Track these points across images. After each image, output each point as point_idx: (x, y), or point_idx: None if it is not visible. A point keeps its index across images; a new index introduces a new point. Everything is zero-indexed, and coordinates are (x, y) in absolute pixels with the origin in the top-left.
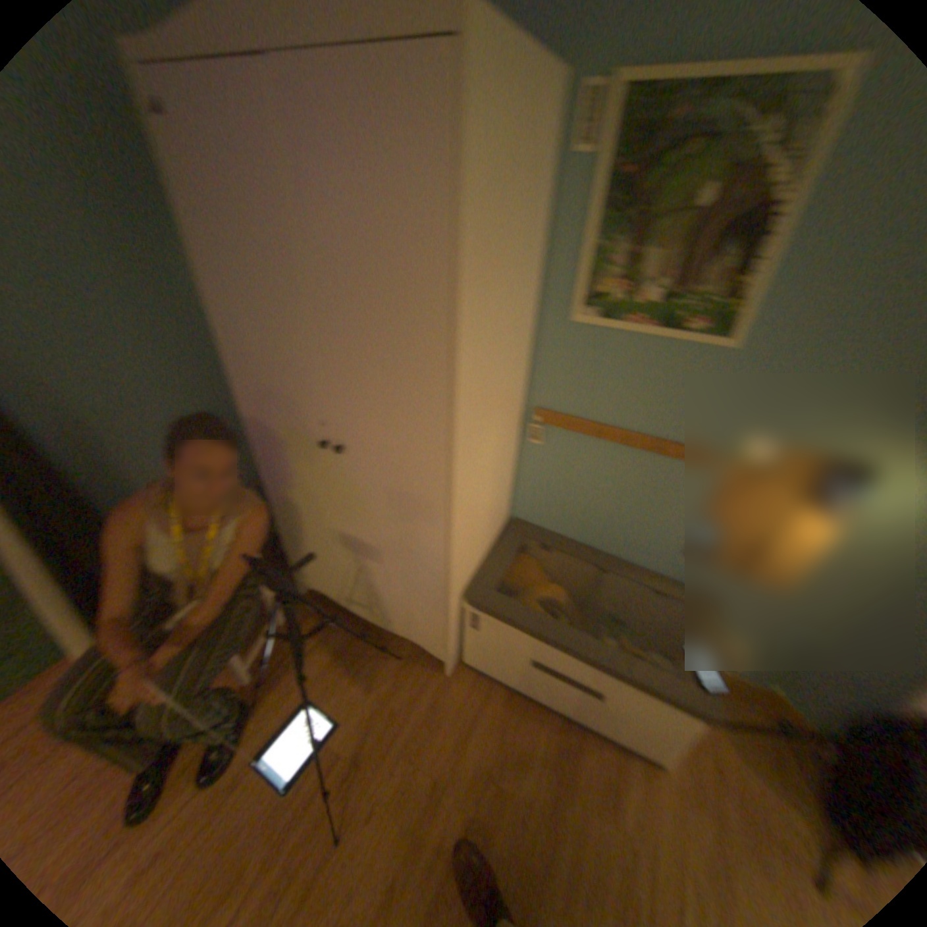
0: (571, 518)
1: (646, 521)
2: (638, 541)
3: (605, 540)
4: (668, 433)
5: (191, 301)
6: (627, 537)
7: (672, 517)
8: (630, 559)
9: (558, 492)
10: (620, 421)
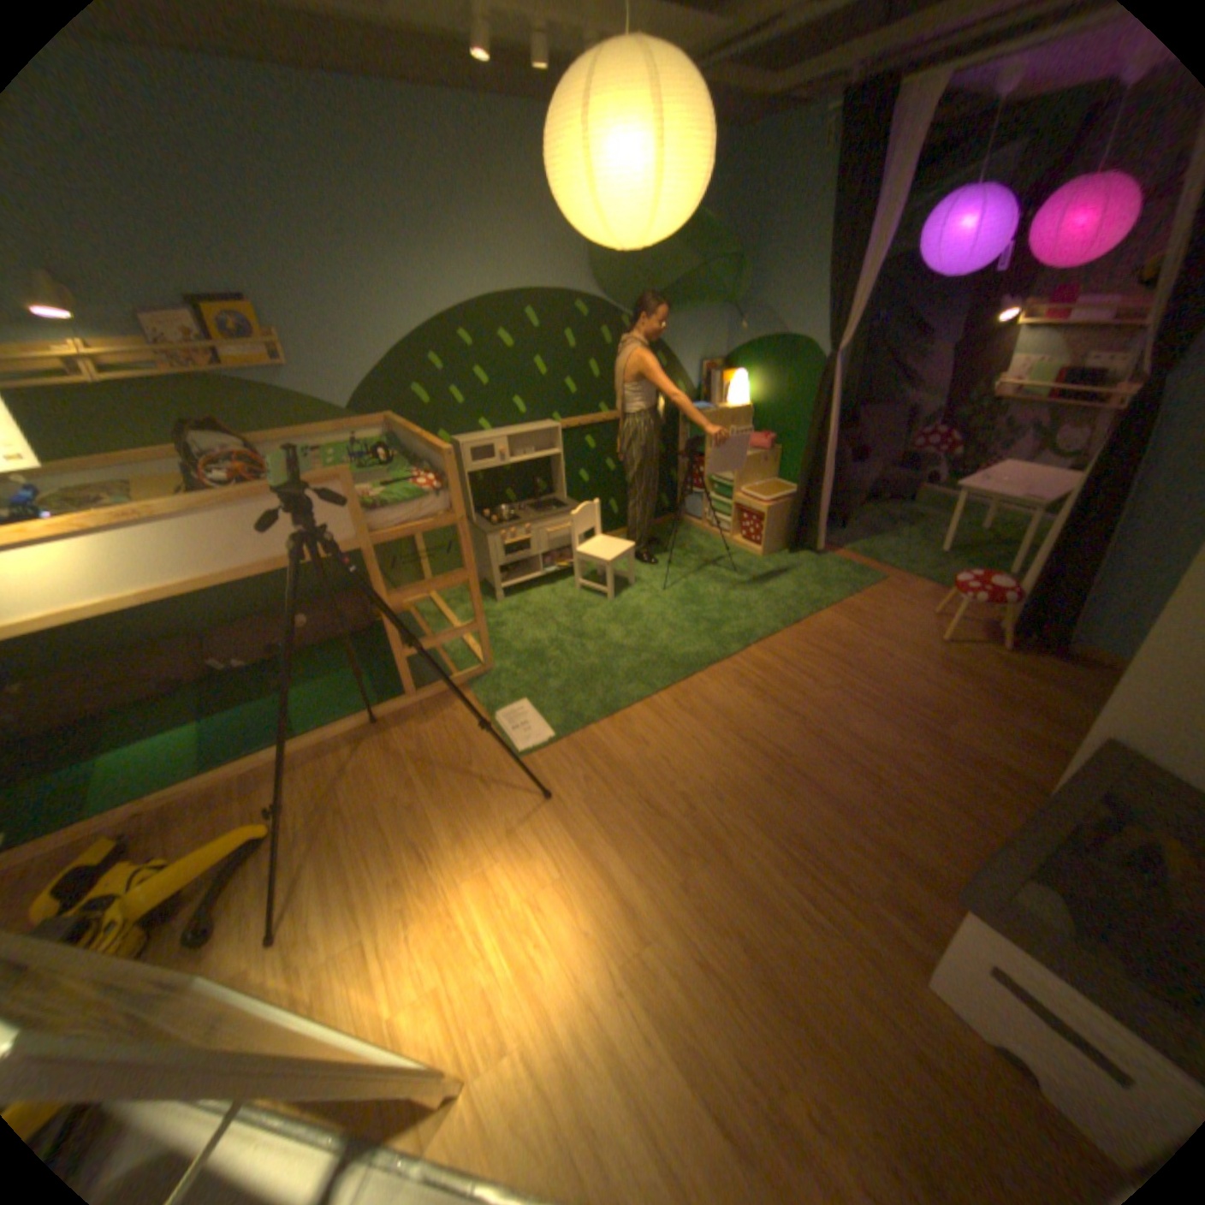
0: None
1: None
2: None
3: None
4: None
5: None
6: None
7: None
8: None
9: None
10: None
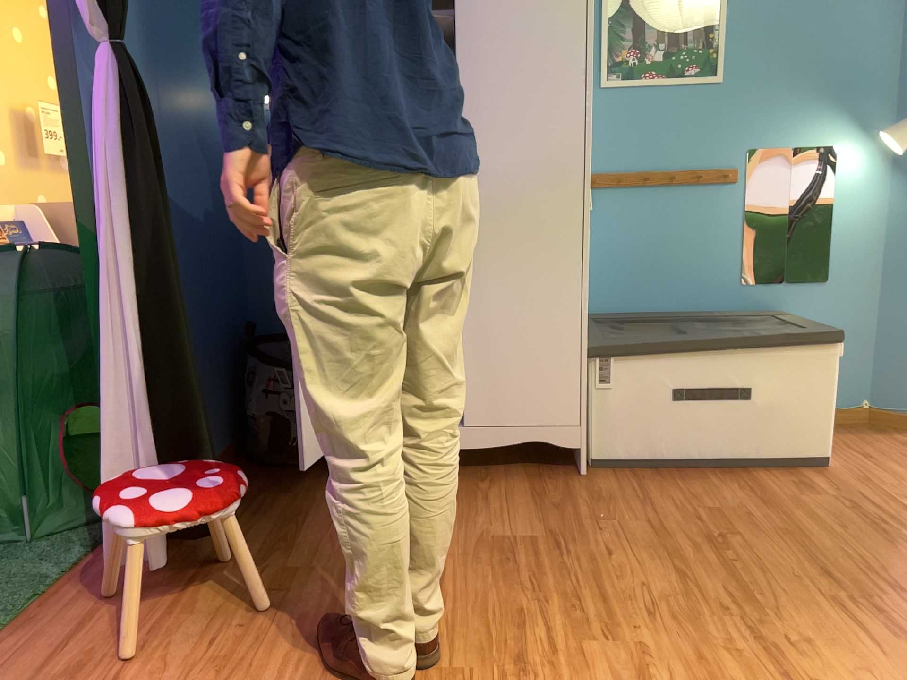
0: (636, 285)
1: (703, 257)
2: (702, 283)
3: (673, 297)
4: (696, 162)
5: (206, 115)
6: (692, 283)
7: (722, 243)
8: (701, 309)
9: (617, 259)
10: (658, 164)
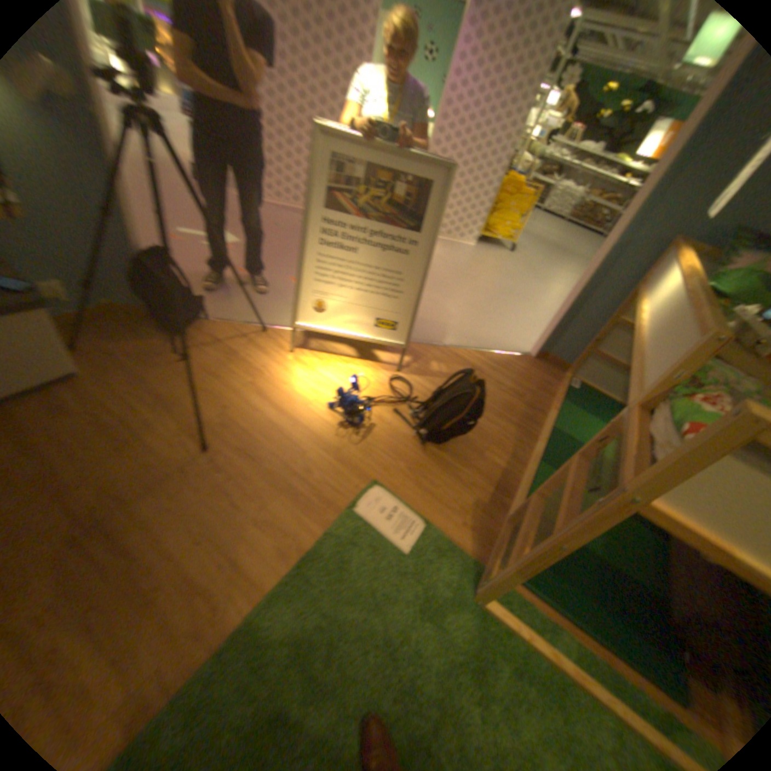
0: None
1: None
2: None
3: None
4: None
5: None
6: None
7: None
8: None
9: None
10: None
